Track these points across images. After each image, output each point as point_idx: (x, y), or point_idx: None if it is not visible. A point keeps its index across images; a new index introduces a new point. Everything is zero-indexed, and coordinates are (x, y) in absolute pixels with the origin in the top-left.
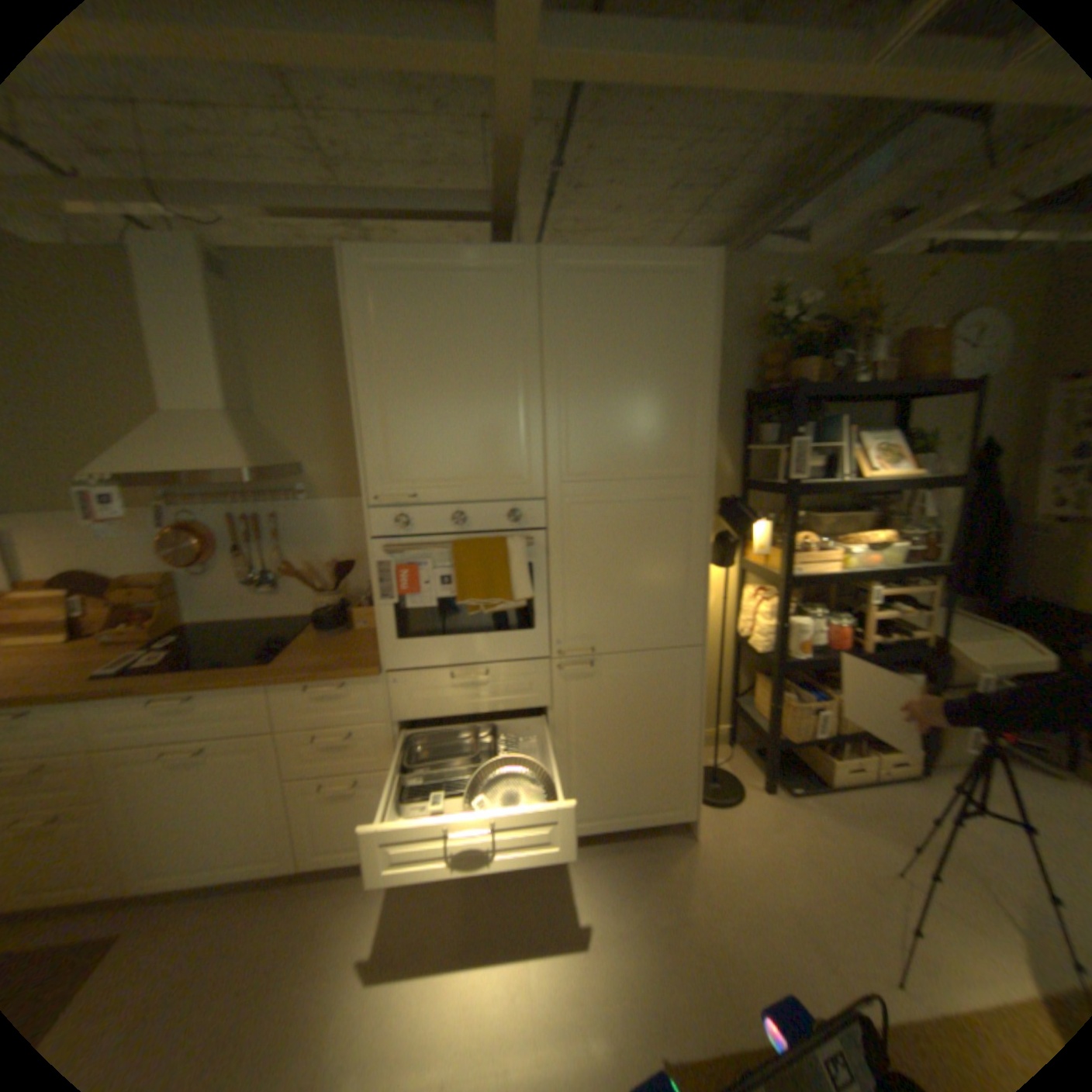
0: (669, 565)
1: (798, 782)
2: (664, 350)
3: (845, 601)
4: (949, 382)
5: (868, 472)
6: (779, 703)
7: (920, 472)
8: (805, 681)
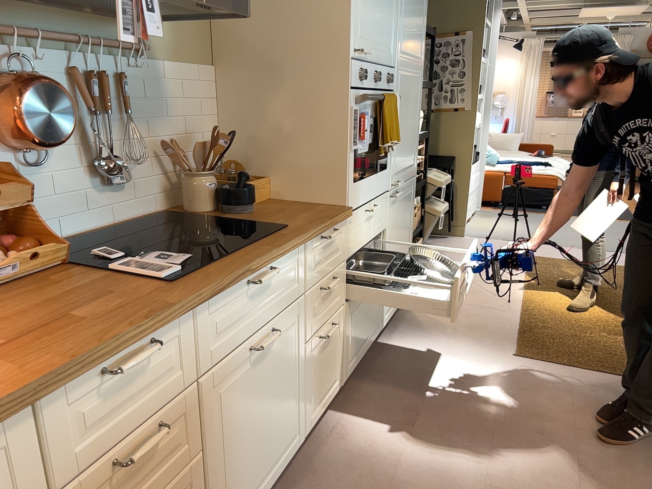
0: (413, 123)
1: None
2: None
3: None
4: None
5: None
6: None
7: None
8: None
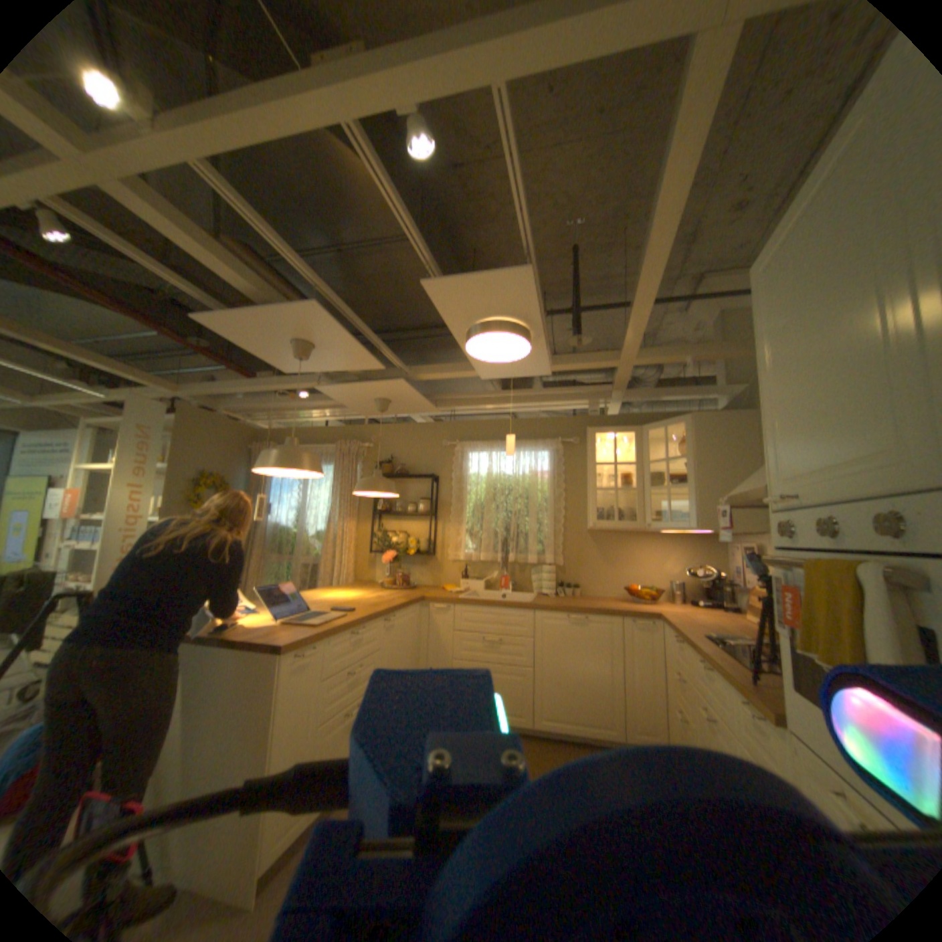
0: None
1: None
2: None
3: None
4: None
5: None
6: None
7: None
8: None
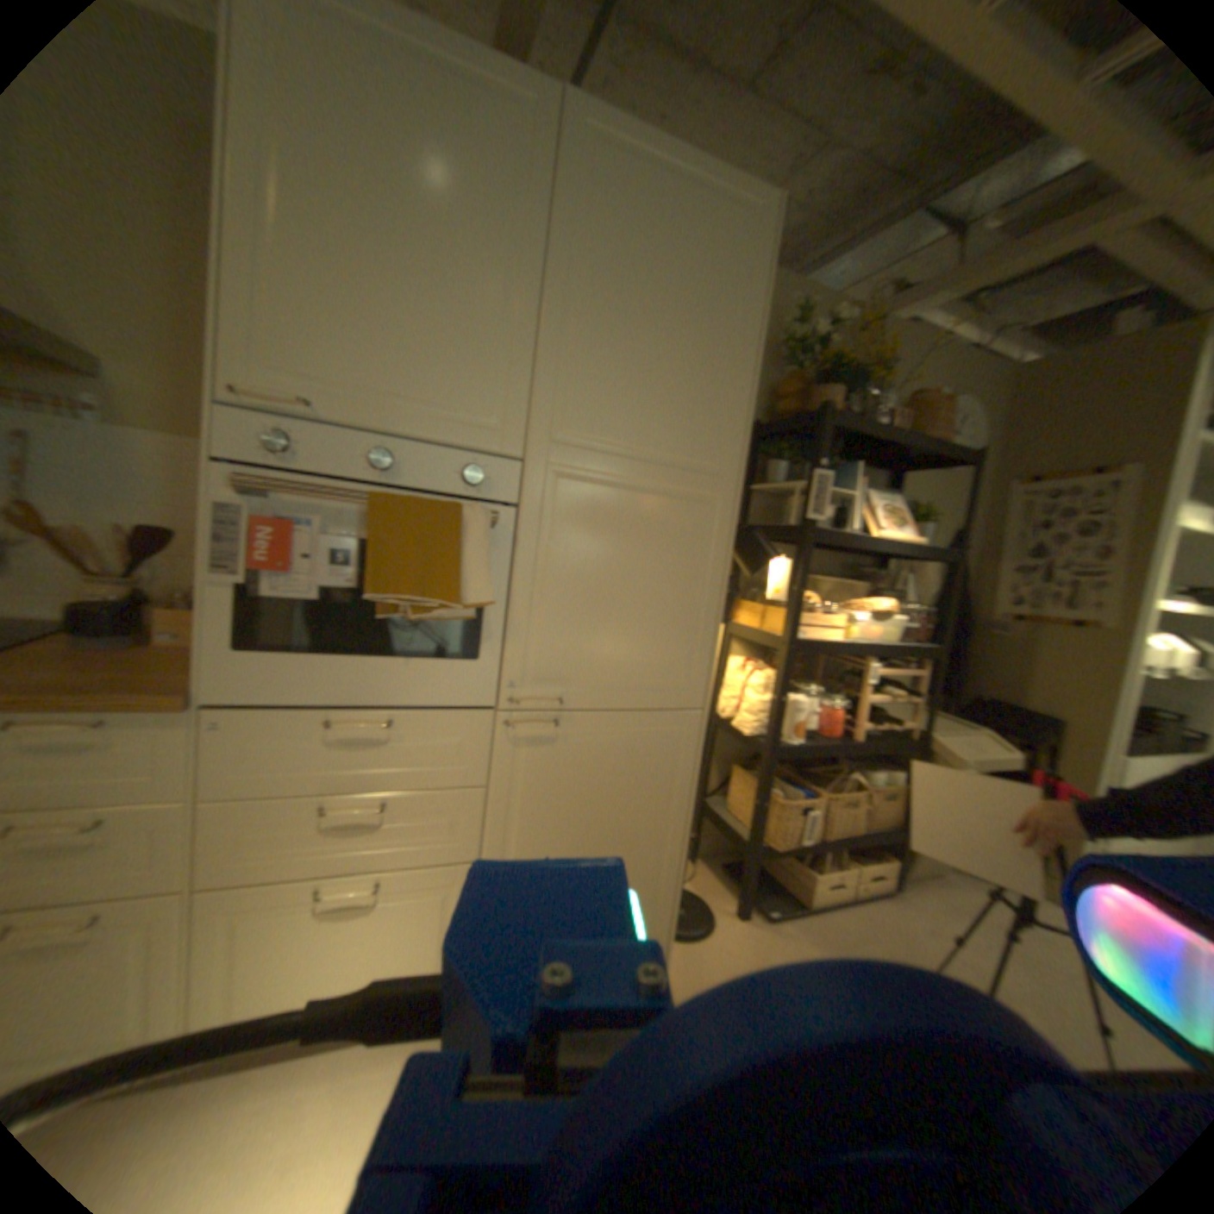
0: (674, 592)
1: (771, 905)
2: (705, 296)
3: (831, 684)
4: (949, 453)
5: (876, 532)
6: (760, 803)
7: (922, 541)
8: (783, 778)
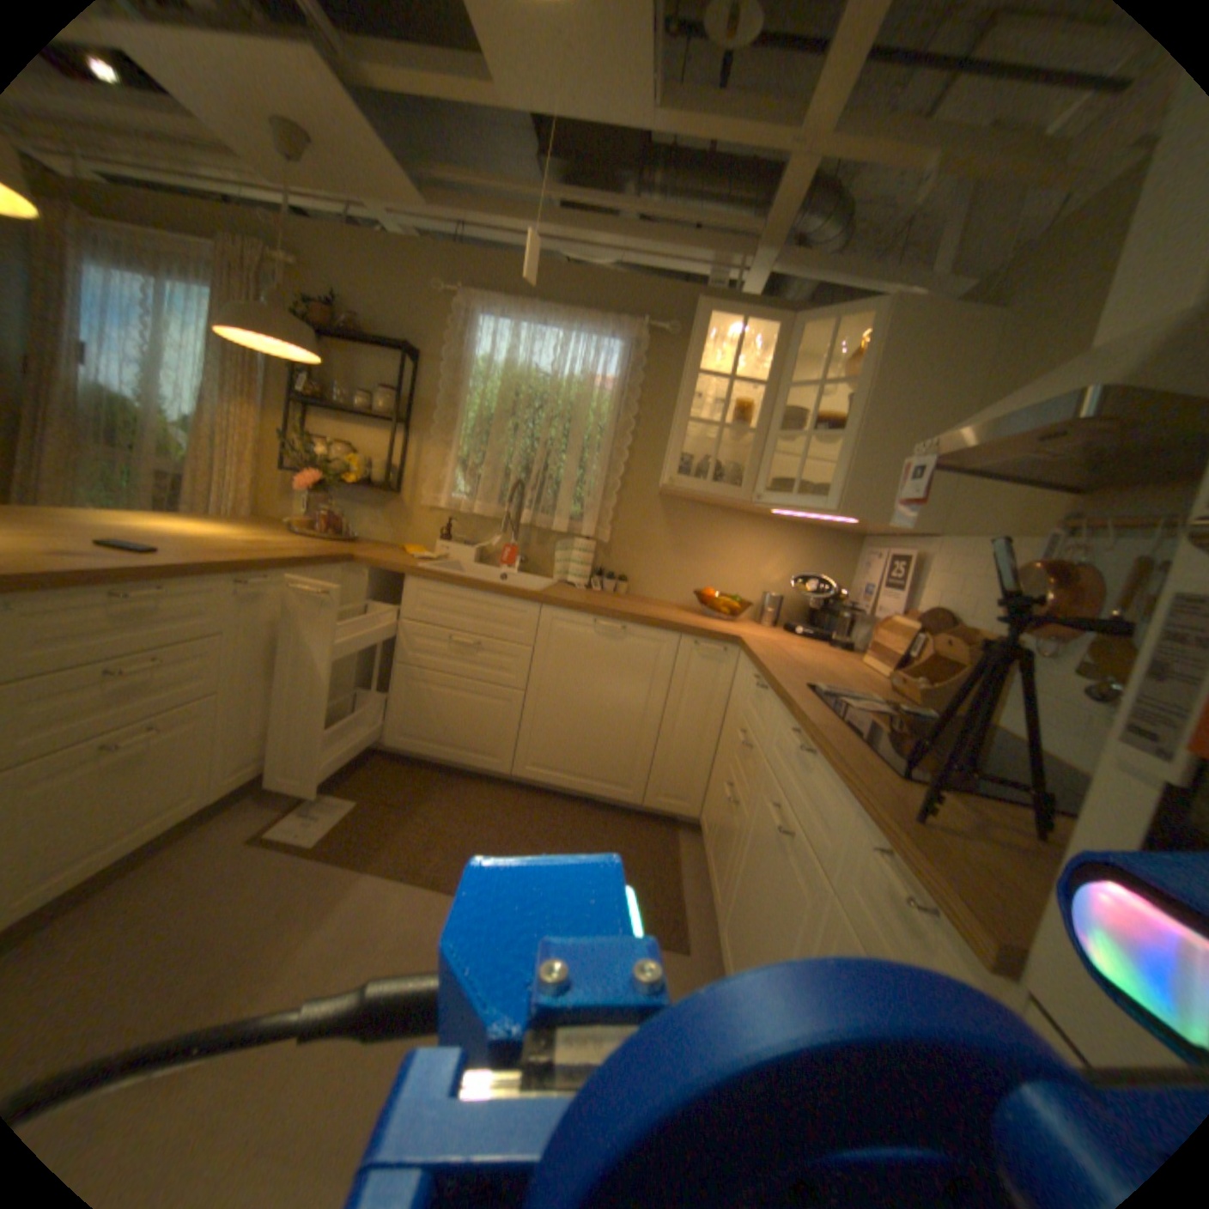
0: None
1: None
2: None
3: None
4: None
5: None
6: None
7: None
8: None
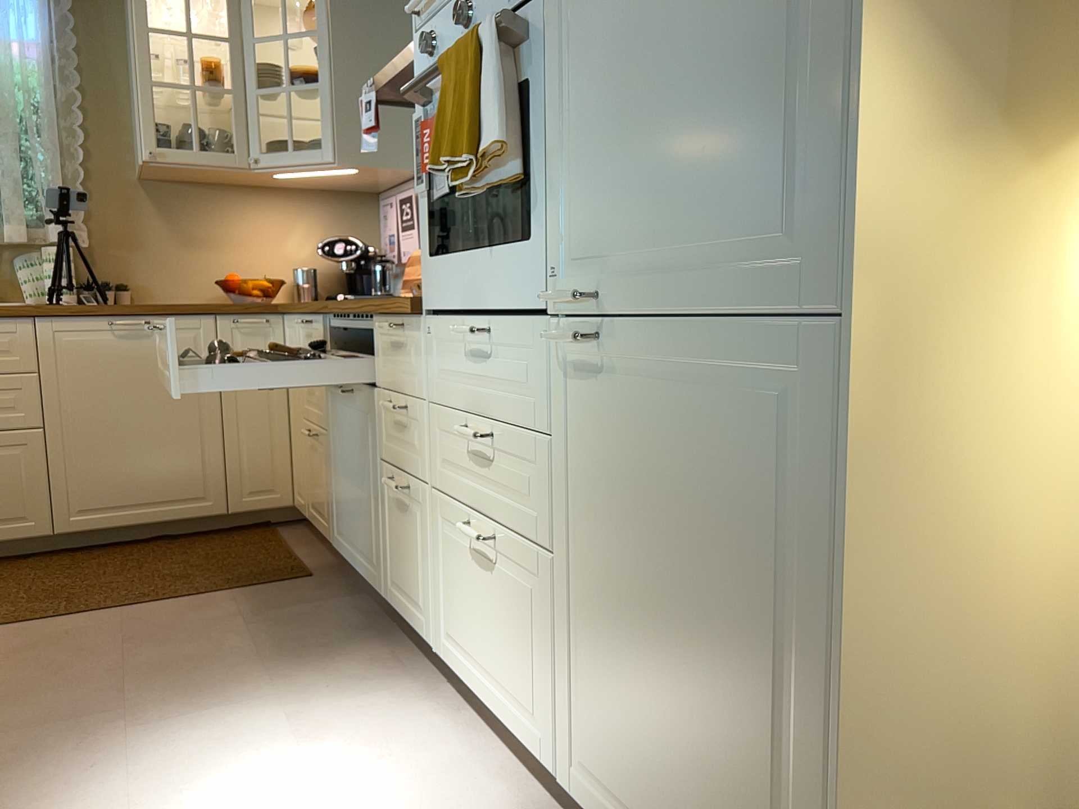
0: None
1: None
2: None
3: None
4: None
5: None
6: None
7: None
8: None
